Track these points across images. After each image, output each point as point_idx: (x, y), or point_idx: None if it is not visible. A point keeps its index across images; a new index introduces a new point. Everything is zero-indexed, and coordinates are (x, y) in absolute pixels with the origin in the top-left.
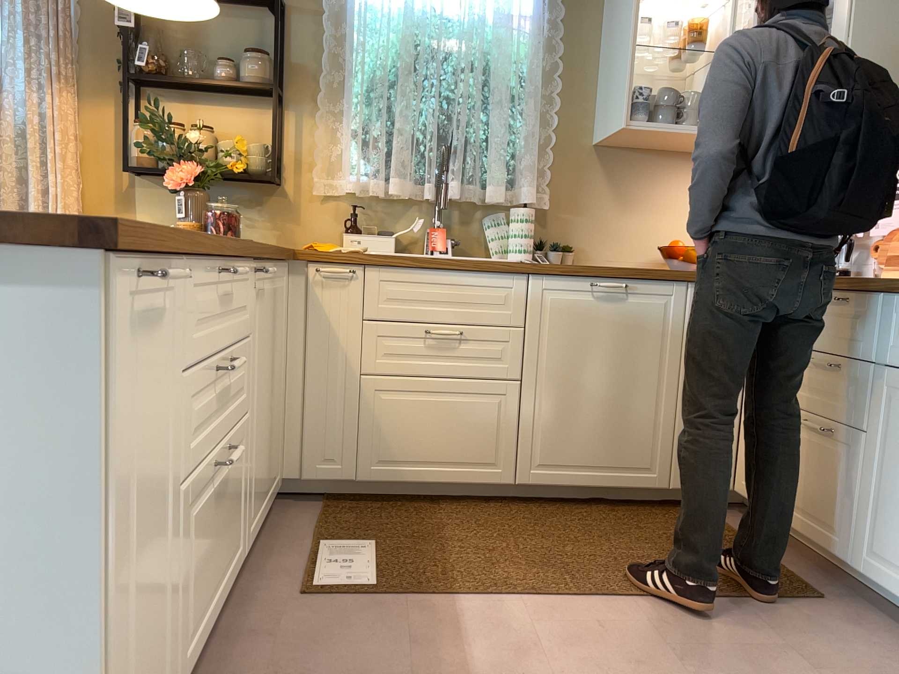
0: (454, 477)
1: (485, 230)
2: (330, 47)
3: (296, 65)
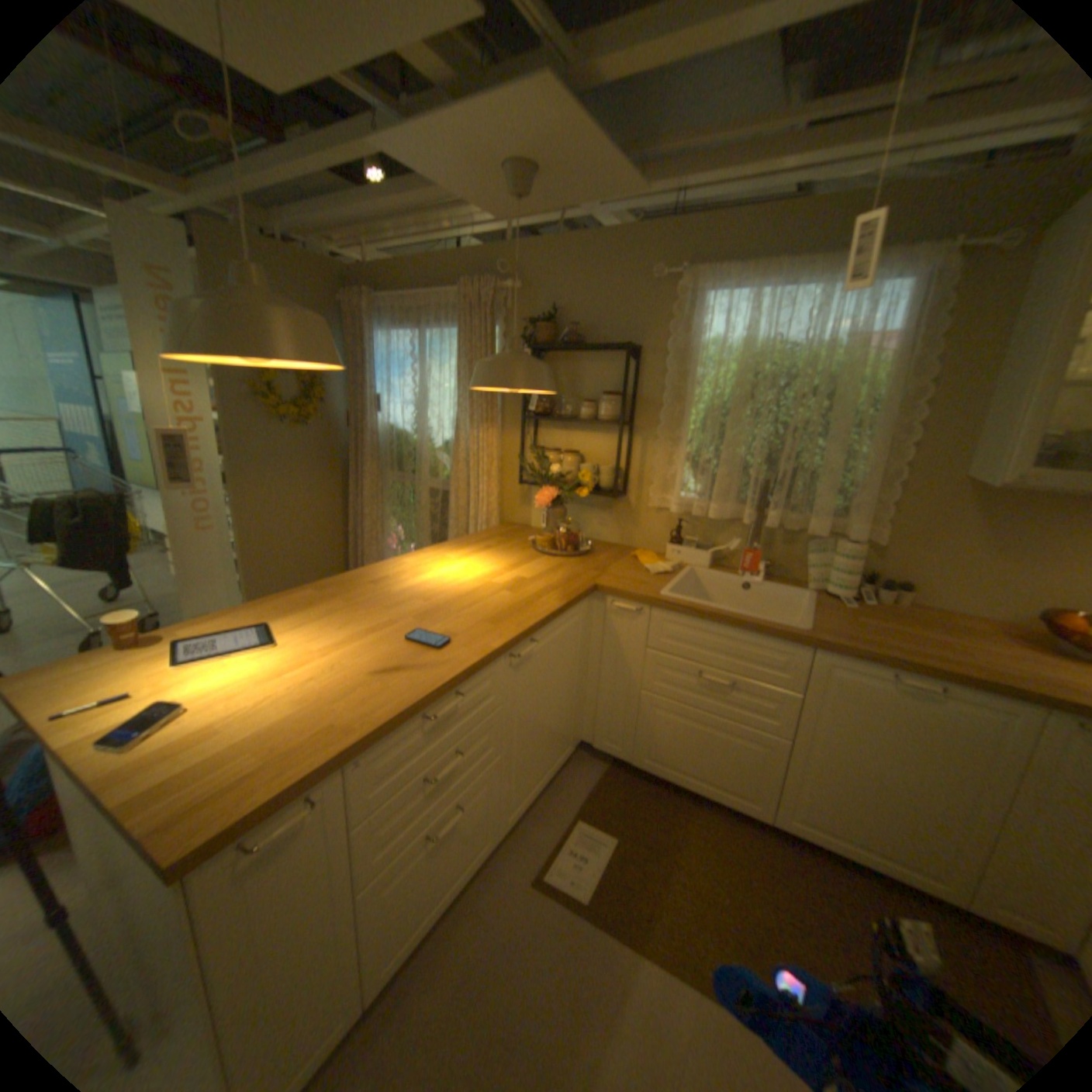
0: (714, 796)
1: (809, 554)
2: (672, 382)
3: (646, 397)
